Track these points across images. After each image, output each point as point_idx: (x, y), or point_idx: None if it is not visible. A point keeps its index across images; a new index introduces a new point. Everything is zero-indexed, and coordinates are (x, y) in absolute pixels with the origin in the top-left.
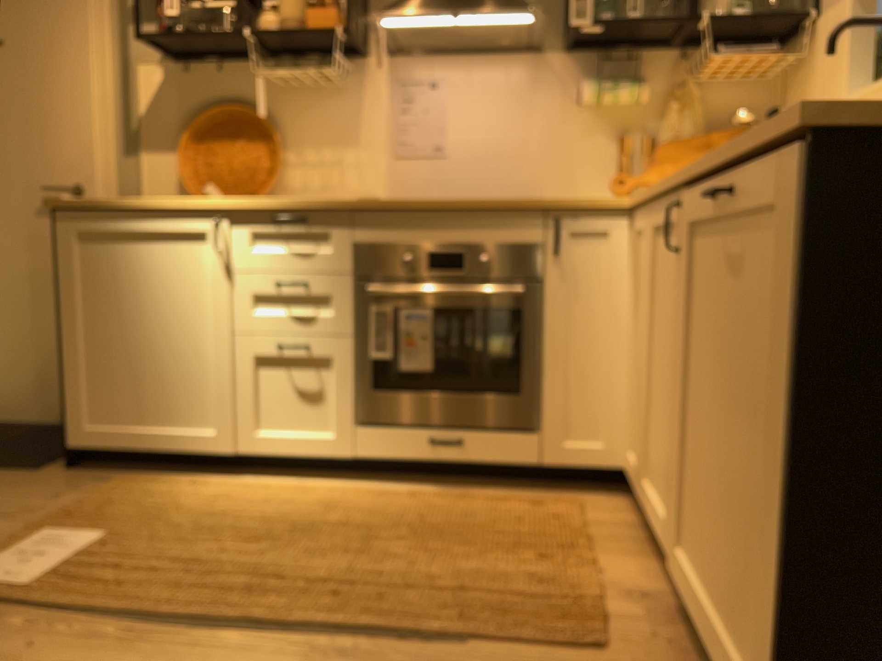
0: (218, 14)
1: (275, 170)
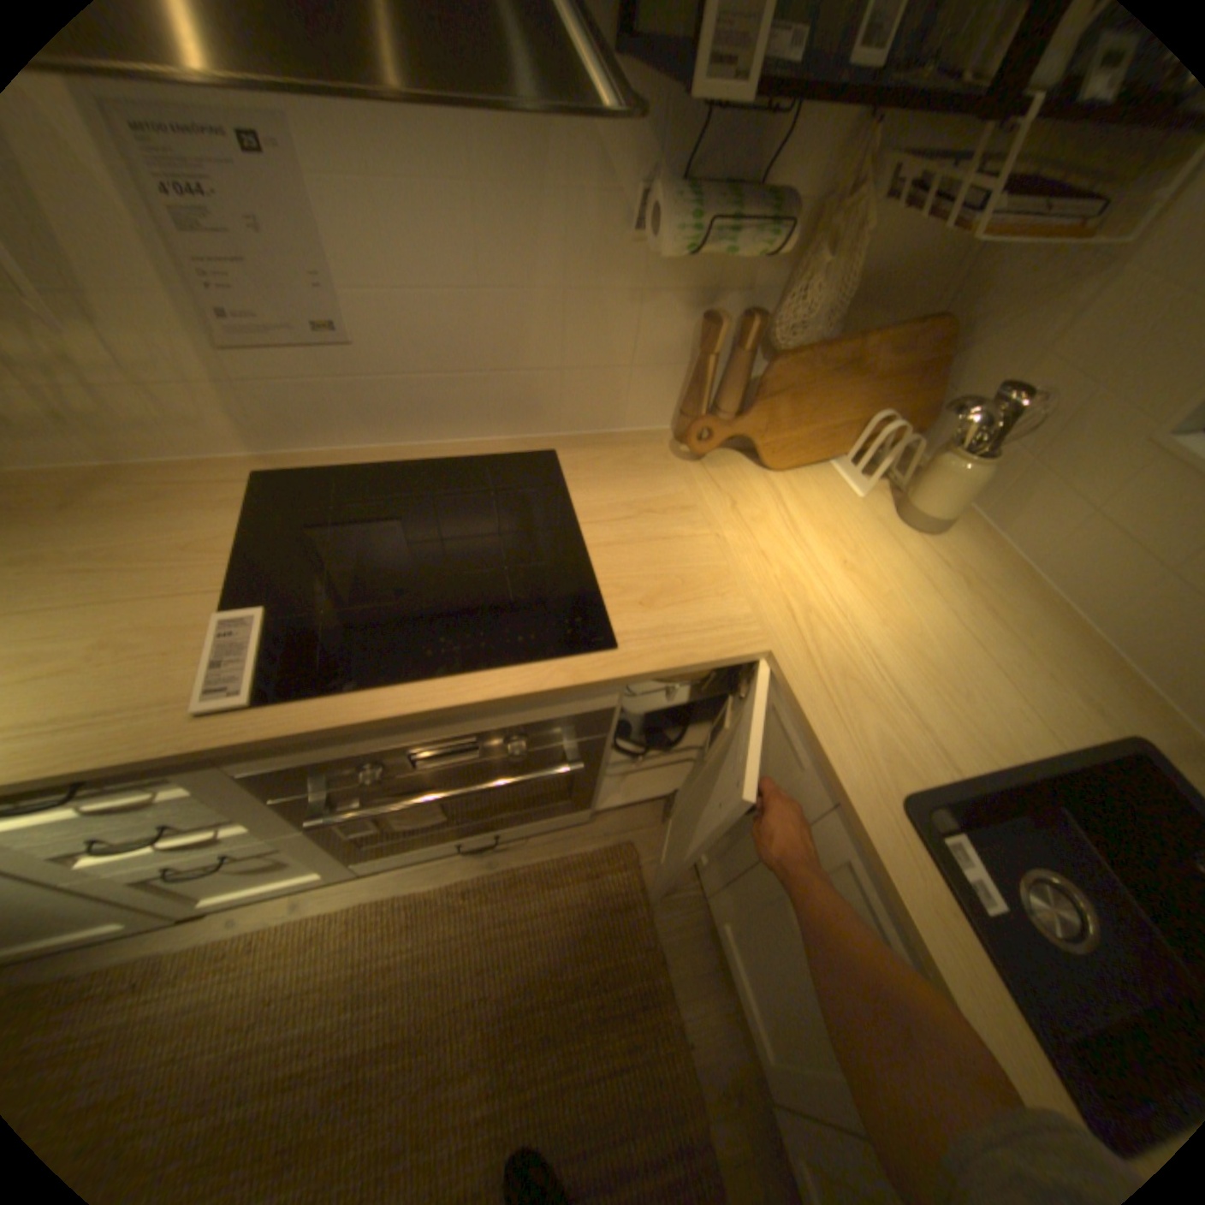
0: None
1: None
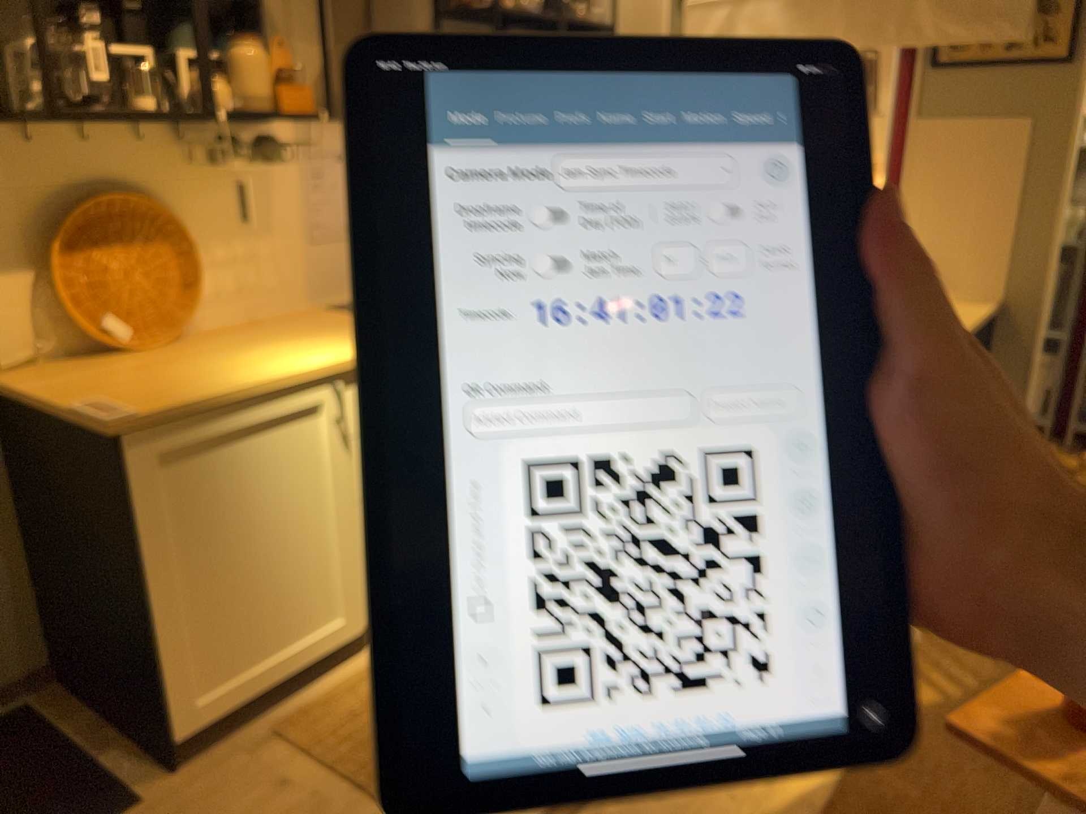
0: (137, 74)
1: (198, 281)
